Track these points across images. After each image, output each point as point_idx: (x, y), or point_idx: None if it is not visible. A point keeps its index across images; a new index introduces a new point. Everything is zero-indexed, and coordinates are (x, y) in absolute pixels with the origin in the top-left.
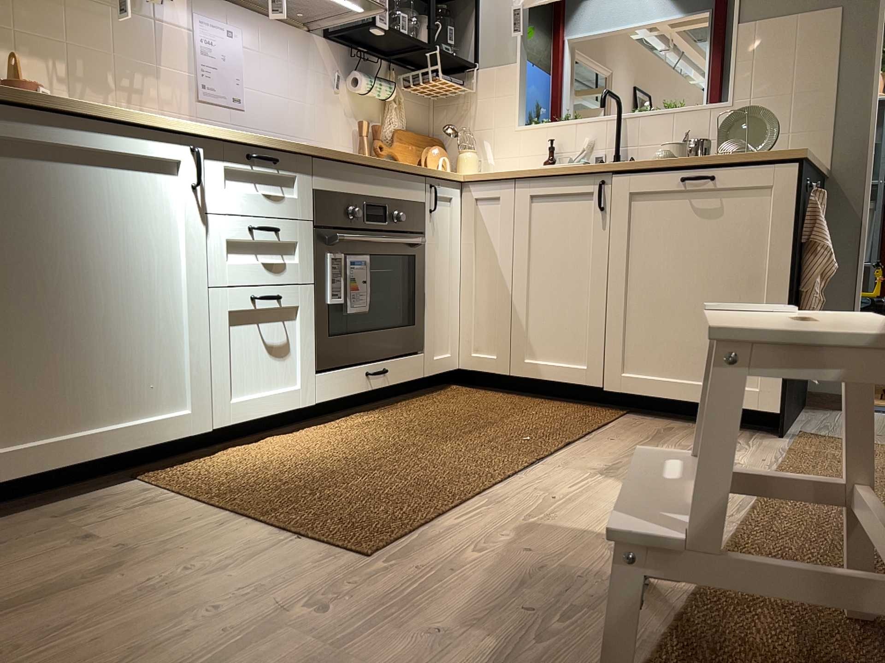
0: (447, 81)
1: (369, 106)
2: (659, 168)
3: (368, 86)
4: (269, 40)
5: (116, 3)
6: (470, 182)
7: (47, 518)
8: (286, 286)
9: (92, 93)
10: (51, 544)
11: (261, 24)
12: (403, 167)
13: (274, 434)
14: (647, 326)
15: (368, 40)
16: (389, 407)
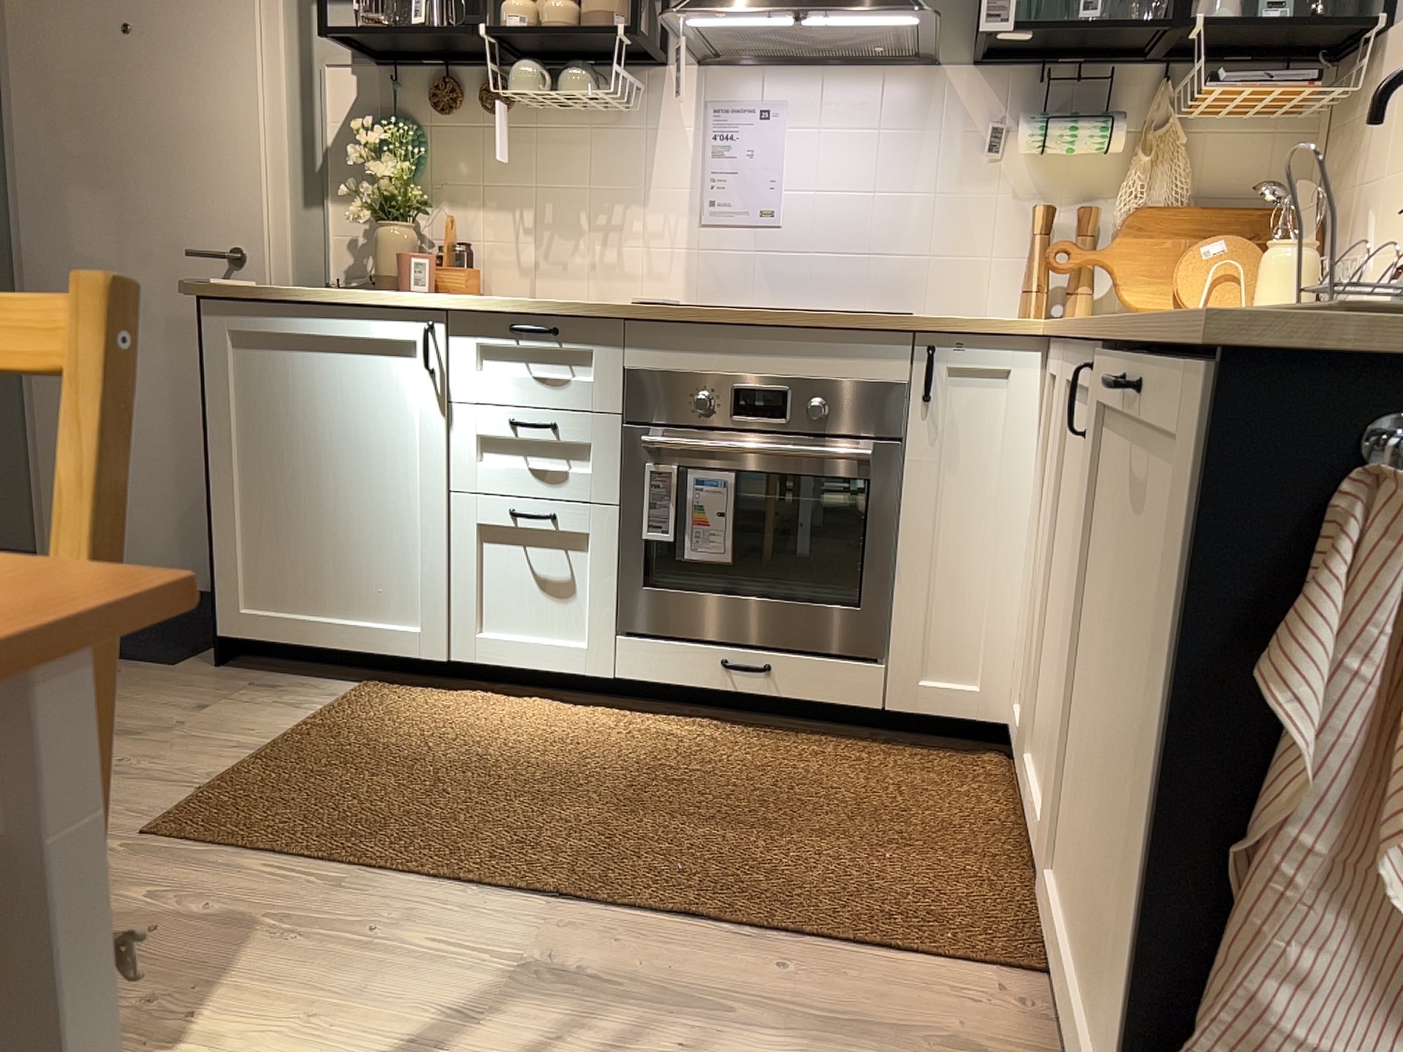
0: (1235, 89)
1: (1087, 170)
2: (1127, 349)
3: (1032, 140)
4: (836, 101)
5: (592, 120)
6: (1053, 343)
7: (256, 682)
8: (567, 504)
9: (555, 238)
10: (196, 700)
11: (823, 80)
12: (835, 322)
13: (577, 701)
14: (1086, 784)
15: (1053, 44)
16: (795, 736)
